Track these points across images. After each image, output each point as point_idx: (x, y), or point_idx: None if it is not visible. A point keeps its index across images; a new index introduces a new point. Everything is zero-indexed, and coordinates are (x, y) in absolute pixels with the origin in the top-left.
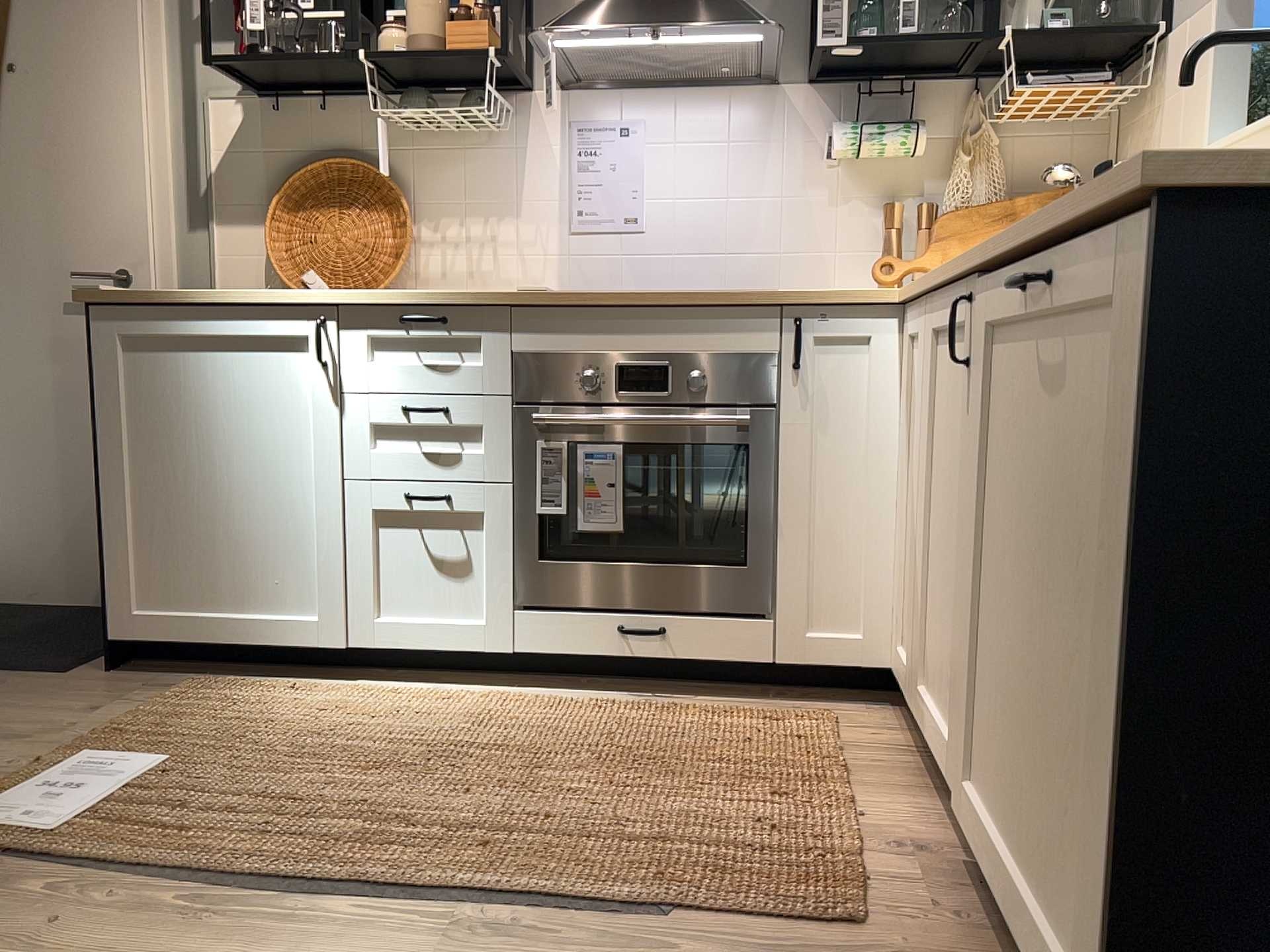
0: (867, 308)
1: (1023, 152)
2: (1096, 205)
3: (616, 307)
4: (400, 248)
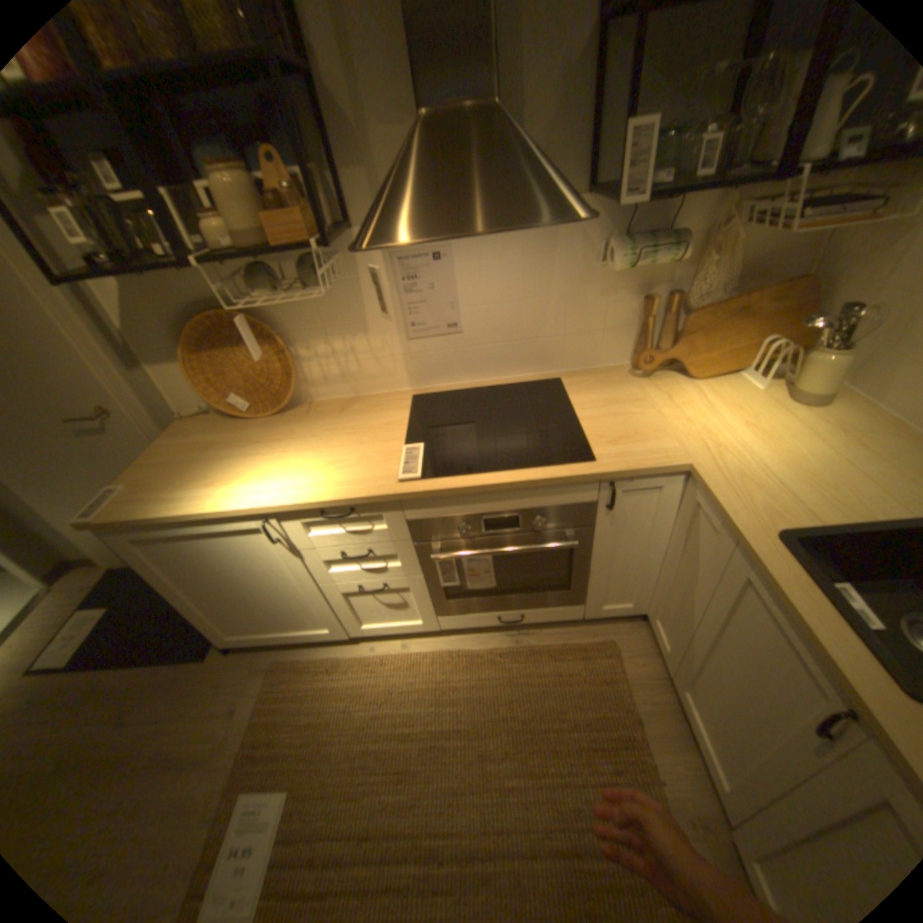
0: (662, 473)
1: (761, 234)
2: None
3: (476, 491)
4: (289, 368)
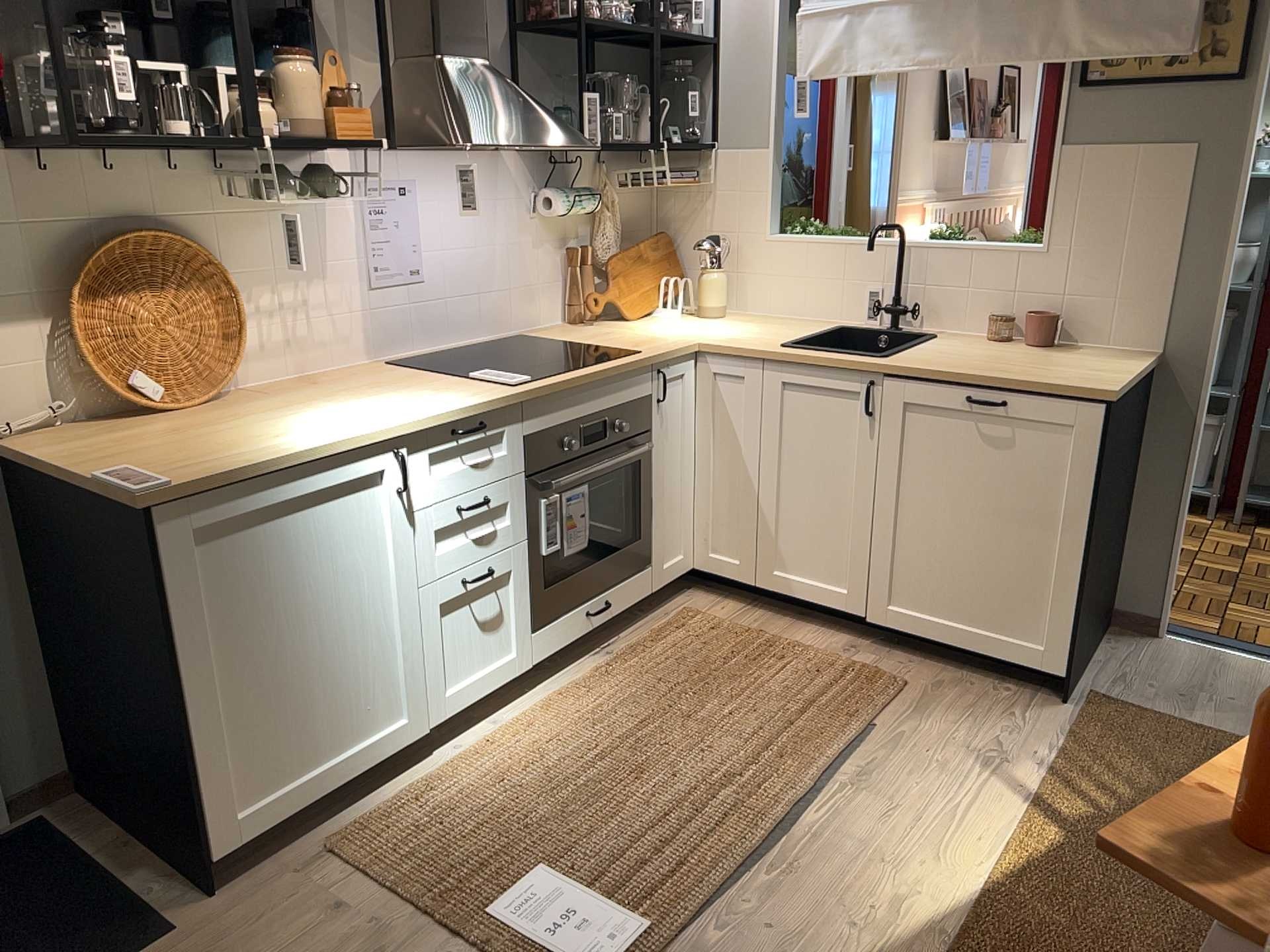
0: (685, 355)
1: (622, 202)
2: (1044, 383)
3: (580, 385)
4: (232, 328)
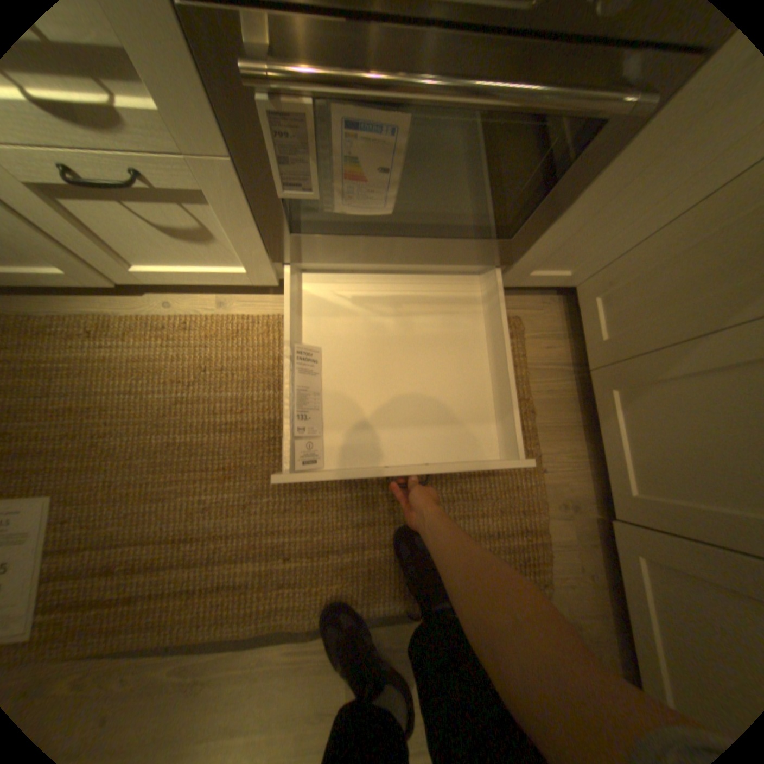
0: None
1: None
2: None
3: None
4: None
